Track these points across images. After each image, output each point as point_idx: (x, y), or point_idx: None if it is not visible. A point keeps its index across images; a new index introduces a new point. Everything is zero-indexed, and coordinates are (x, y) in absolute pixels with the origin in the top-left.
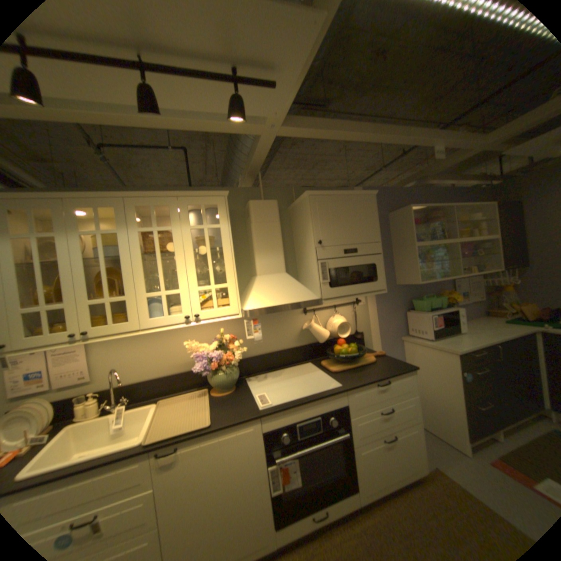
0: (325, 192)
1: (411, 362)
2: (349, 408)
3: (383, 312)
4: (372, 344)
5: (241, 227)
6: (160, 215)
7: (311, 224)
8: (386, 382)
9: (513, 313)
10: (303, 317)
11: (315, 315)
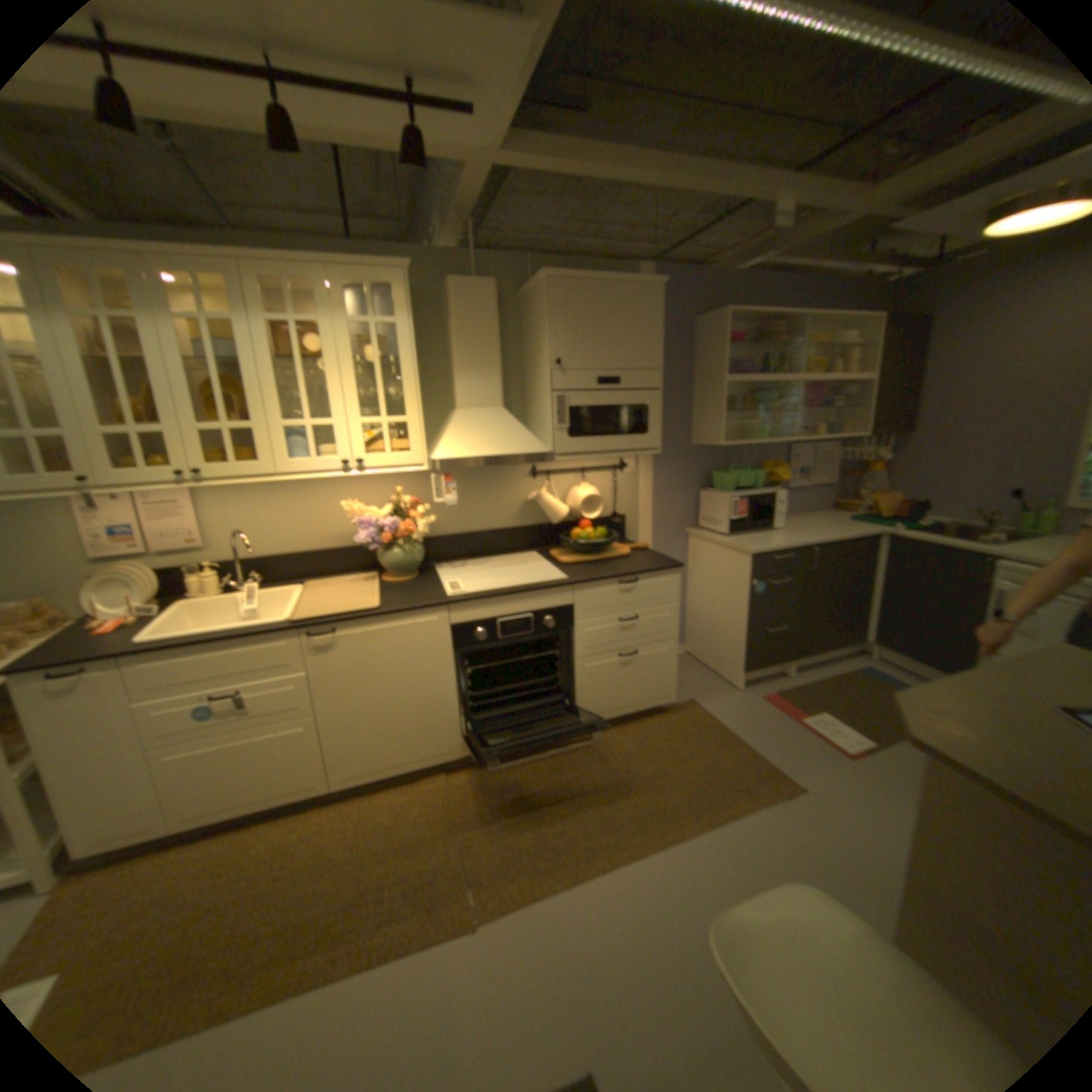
0: (576, 274)
1: (695, 567)
2: (575, 608)
3: (663, 487)
4: (639, 535)
5: (436, 323)
6: (297, 290)
7: (549, 331)
8: (633, 579)
9: (876, 507)
10: (531, 483)
11: (550, 481)
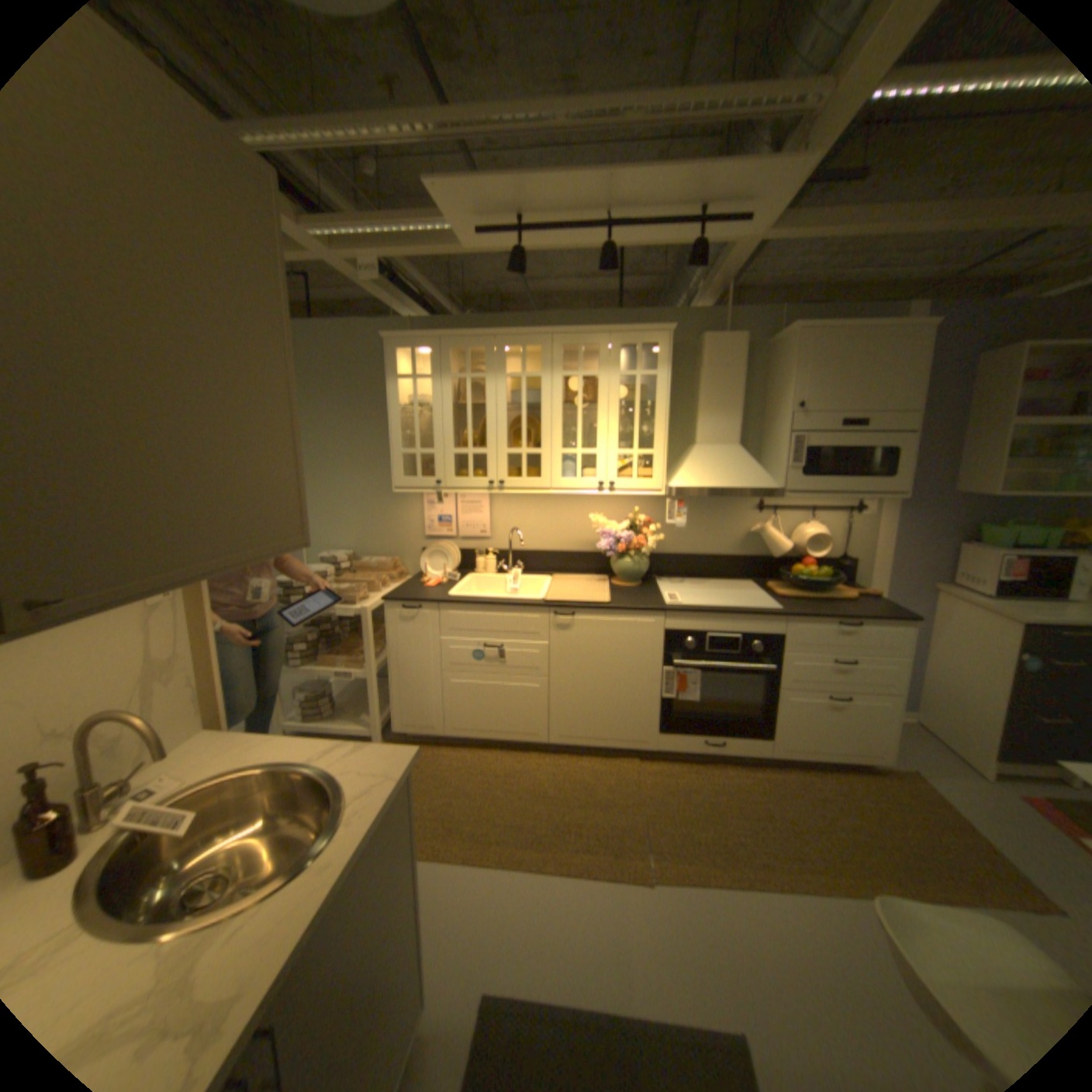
0: (832, 323)
1: (944, 628)
2: (787, 639)
3: (911, 535)
4: (873, 582)
5: (688, 370)
6: (583, 351)
7: (796, 376)
8: (857, 623)
9: None
10: (757, 516)
11: (777, 516)
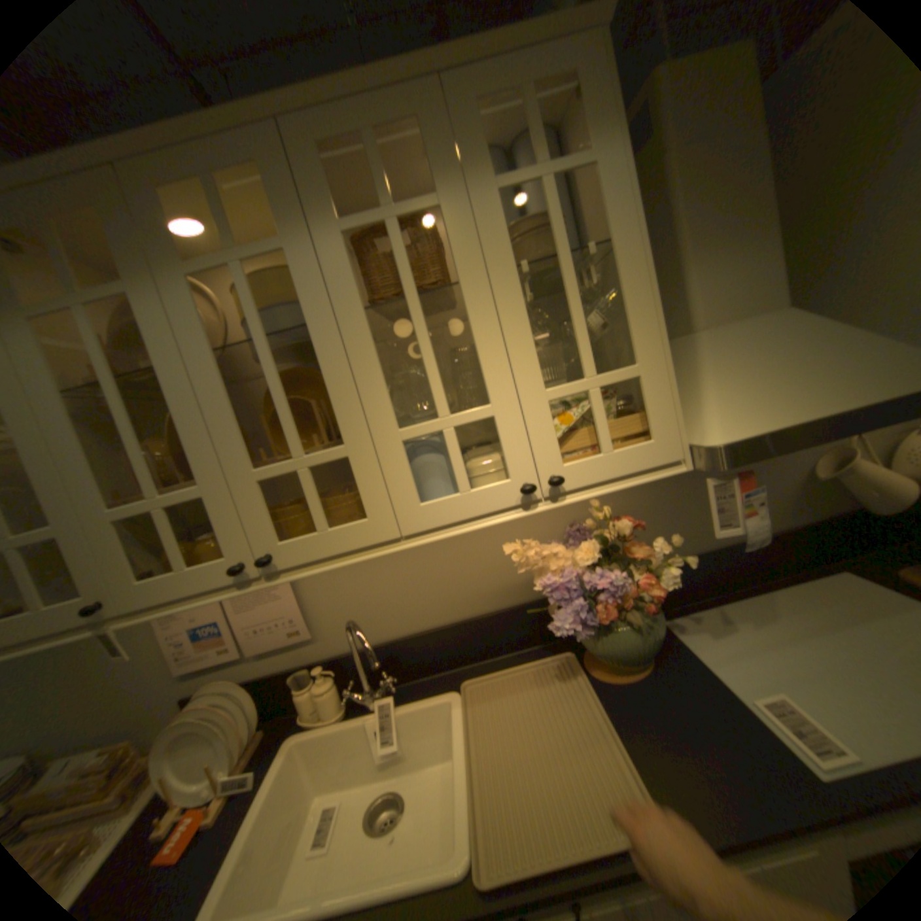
0: None
1: None
2: None
3: None
4: None
5: None
6: None
7: None
8: None
9: None
10: None
11: None
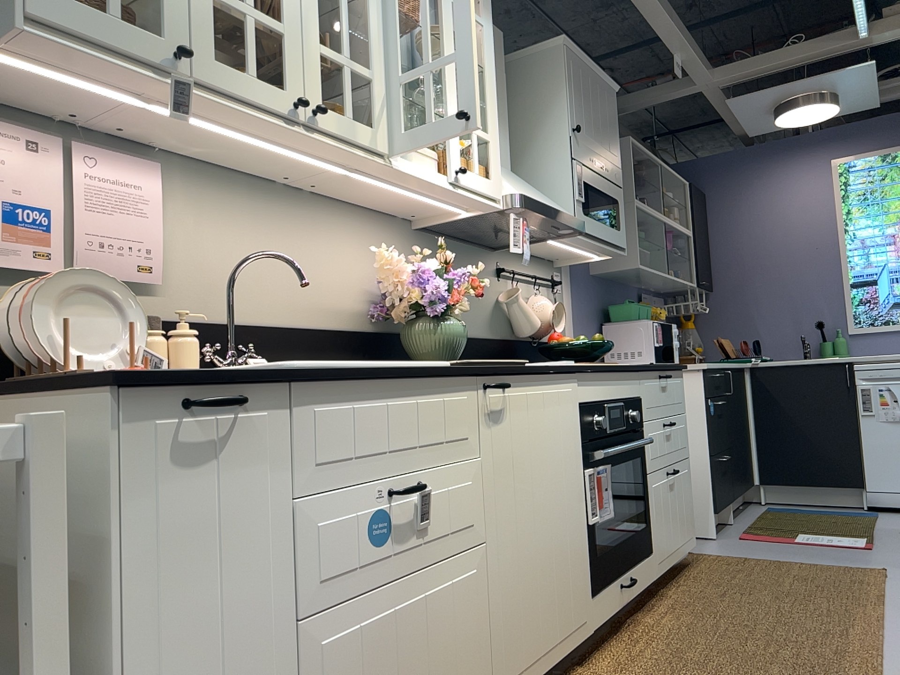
0: (579, 53)
1: None
2: (642, 401)
3: (580, 316)
4: None
5: None
6: None
7: (567, 96)
8: (665, 374)
9: None
10: (498, 283)
11: (514, 283)
